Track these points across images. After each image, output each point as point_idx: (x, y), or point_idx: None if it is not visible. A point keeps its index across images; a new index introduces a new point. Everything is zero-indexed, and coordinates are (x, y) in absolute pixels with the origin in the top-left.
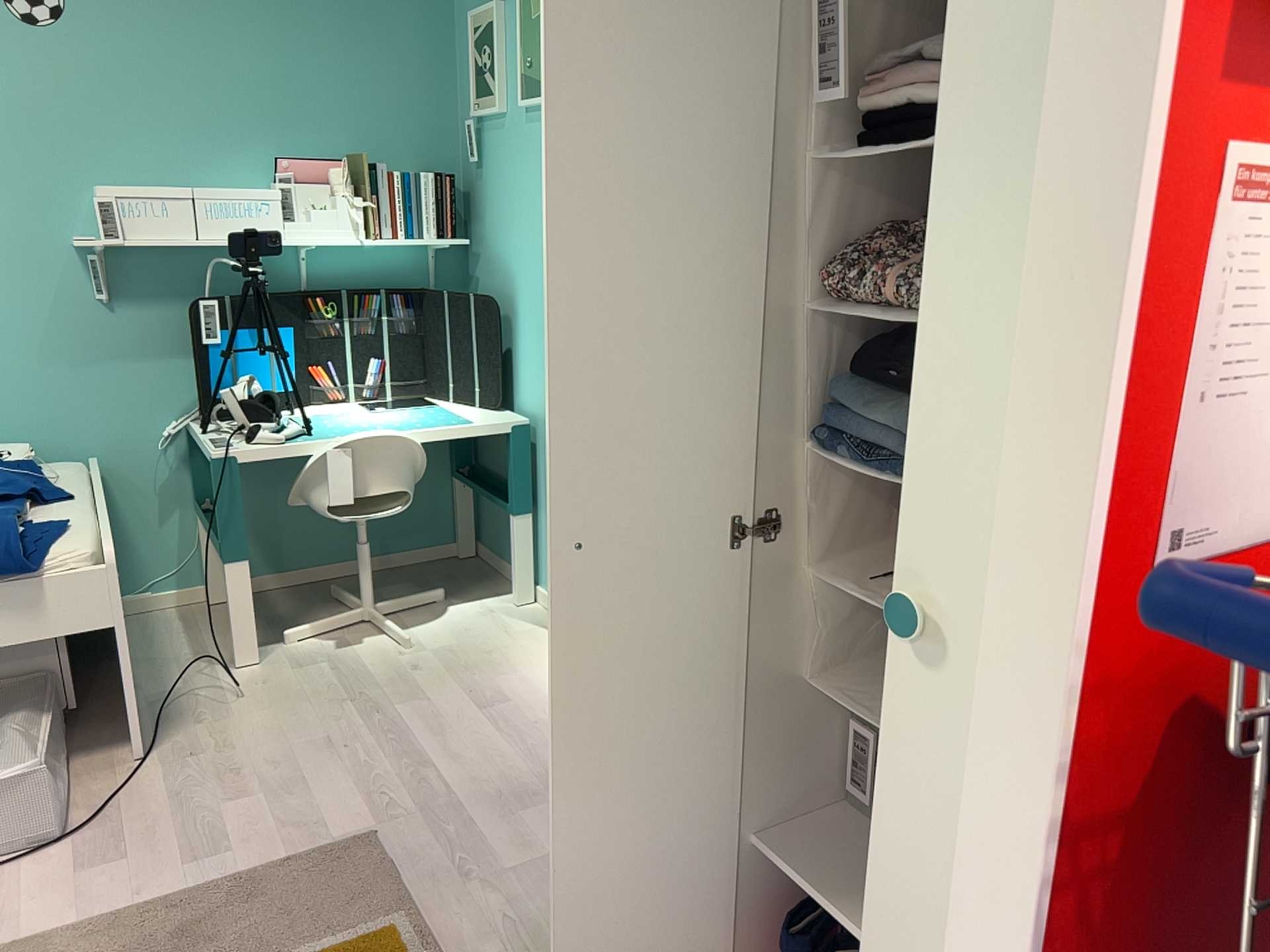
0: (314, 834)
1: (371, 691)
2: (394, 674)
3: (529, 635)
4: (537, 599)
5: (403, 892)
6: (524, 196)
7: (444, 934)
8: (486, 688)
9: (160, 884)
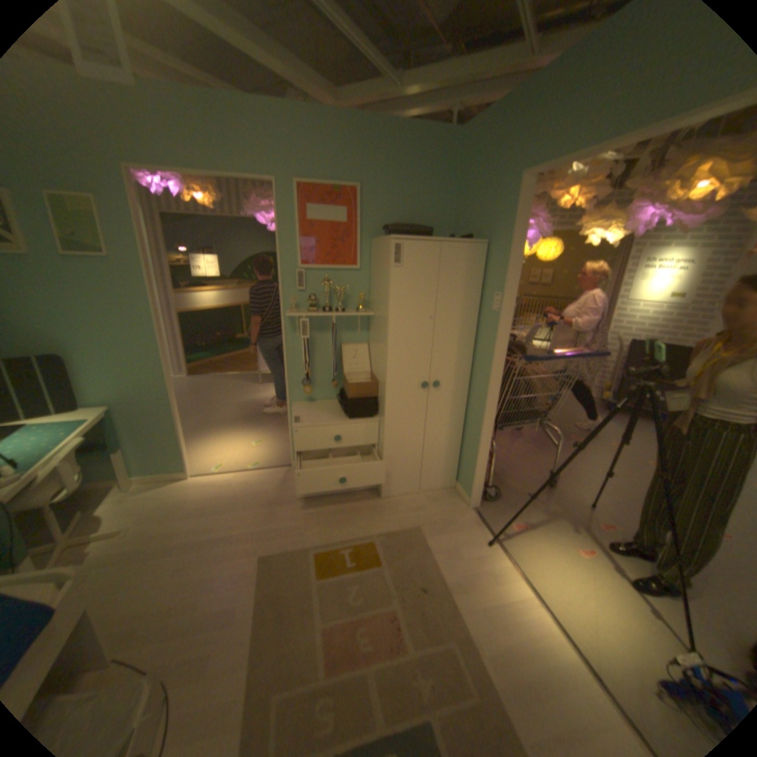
0: (245, 577)
1: (147, 552)
2: (139, 542)
3: (158, 494)
4: (131, 484)
5: (297, 551)
6: (69, 301)
7: (322, 543)
8: (188, 514)
9: (239, 635)
